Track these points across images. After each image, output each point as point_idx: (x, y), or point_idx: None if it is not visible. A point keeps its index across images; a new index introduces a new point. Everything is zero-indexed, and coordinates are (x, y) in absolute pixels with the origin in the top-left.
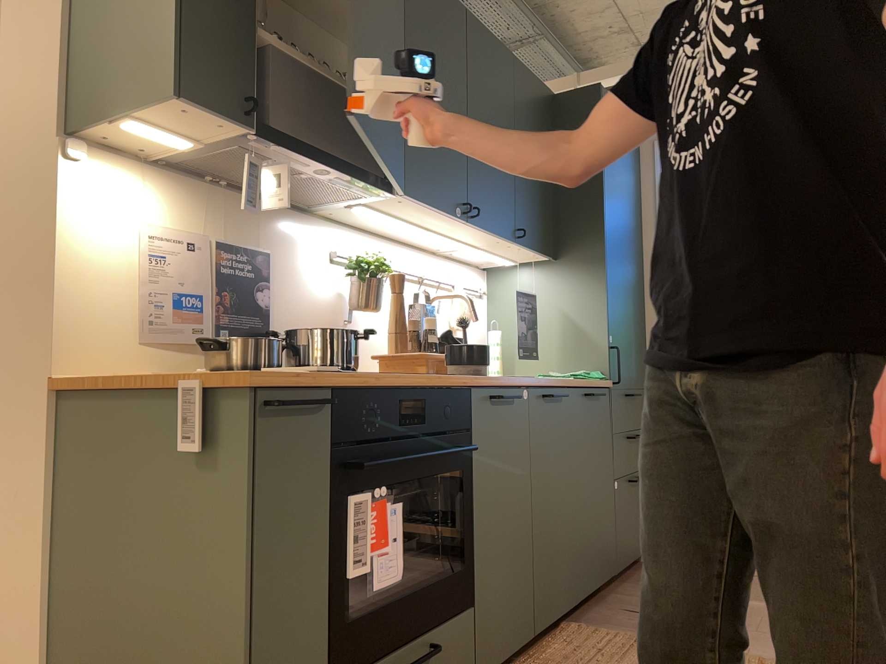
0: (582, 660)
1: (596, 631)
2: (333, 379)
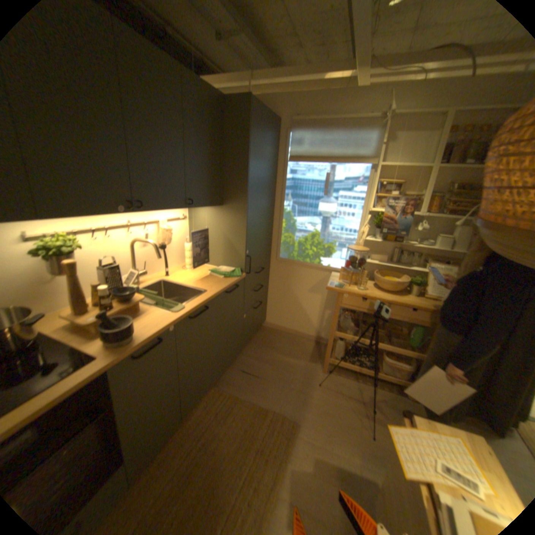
0: (205, 426)
1: (220, 395)
2: None
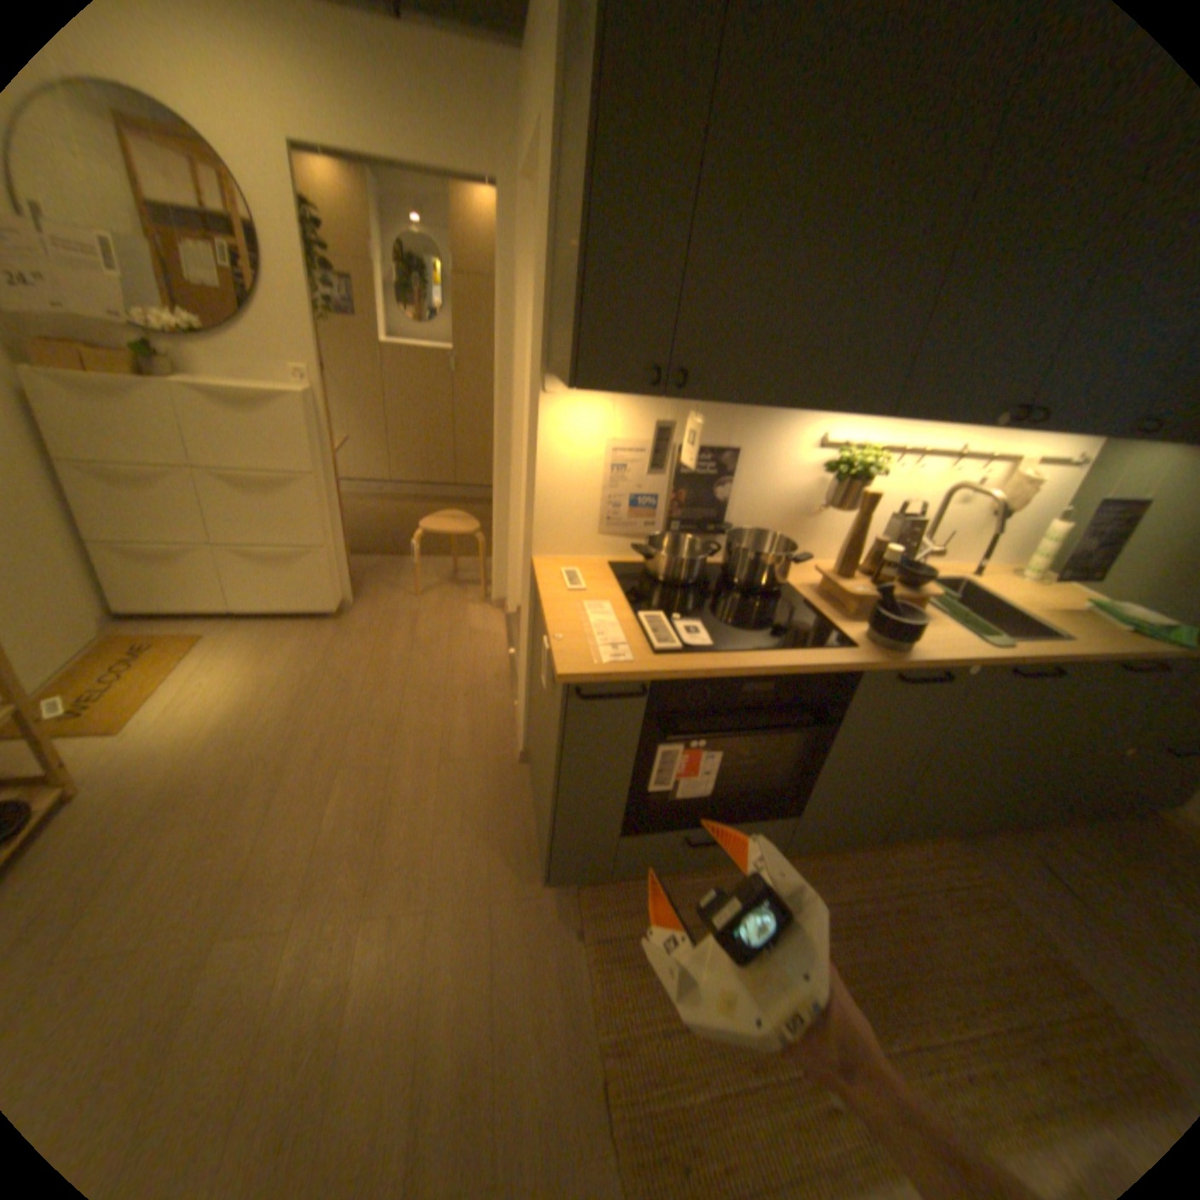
0: (921, 888)
1: (972, 867)
2: (652, 676)
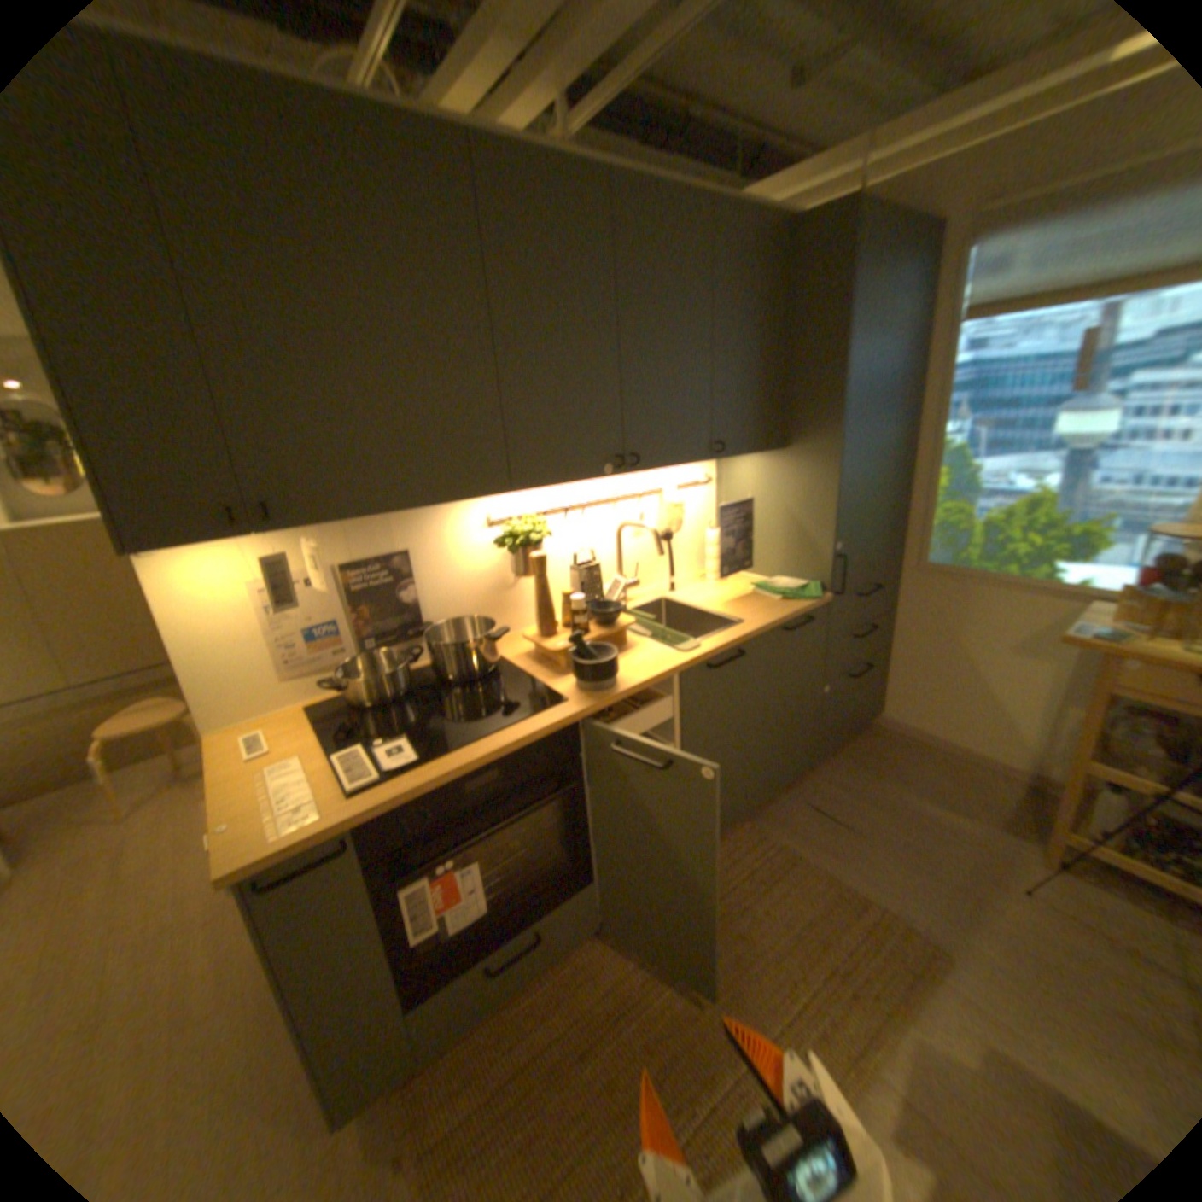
0: (729, 886)
1: (763, 841)
2: (346, 825)
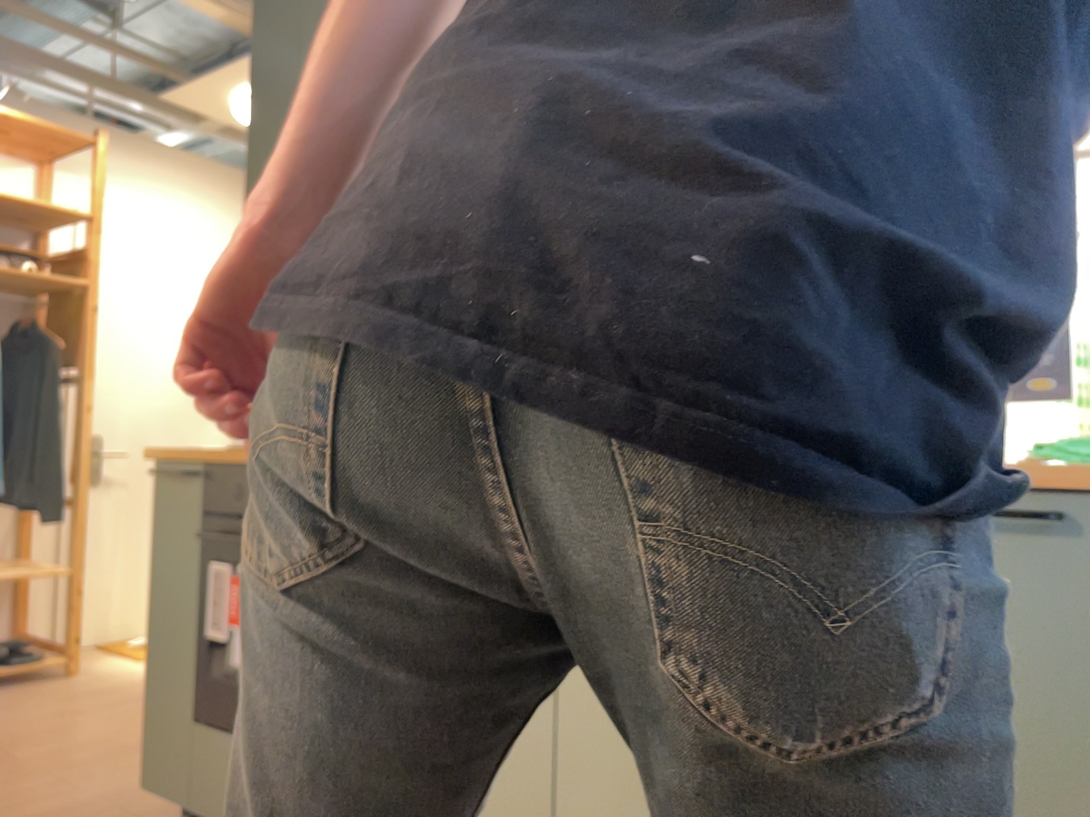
0: None
1: None
2: (196, 454)
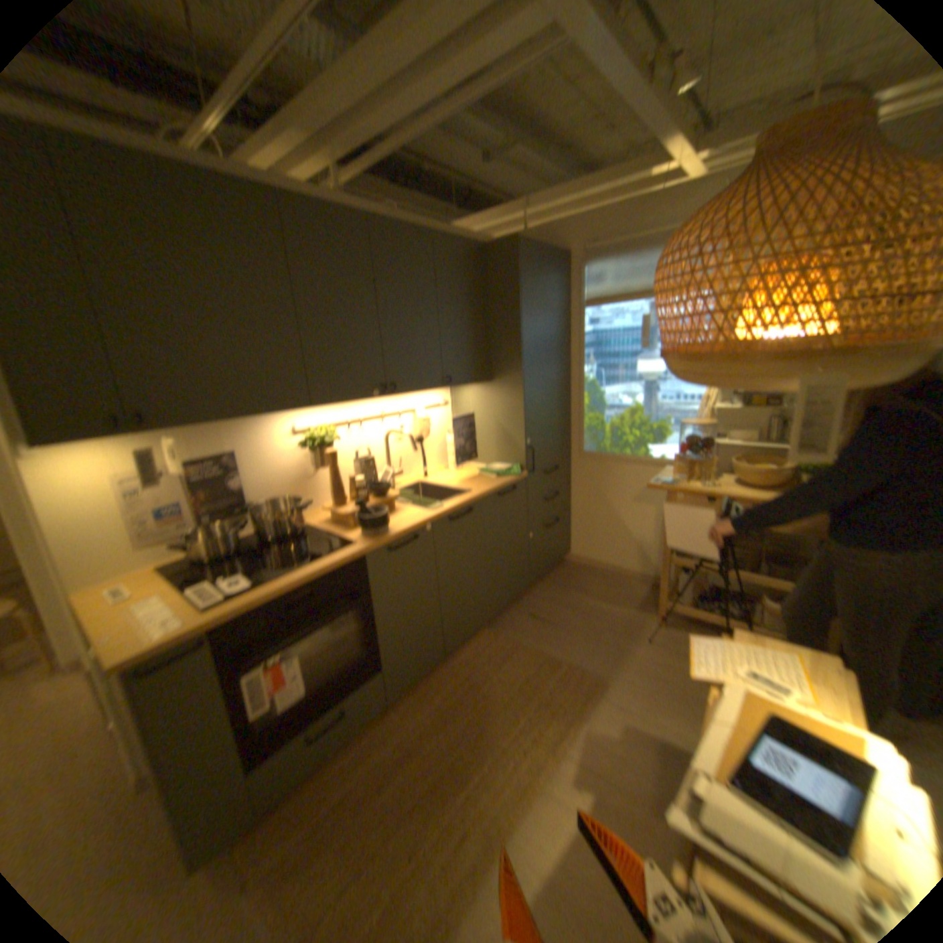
0: (474, 668)
1: (496, 639)
2: (203, 626)
